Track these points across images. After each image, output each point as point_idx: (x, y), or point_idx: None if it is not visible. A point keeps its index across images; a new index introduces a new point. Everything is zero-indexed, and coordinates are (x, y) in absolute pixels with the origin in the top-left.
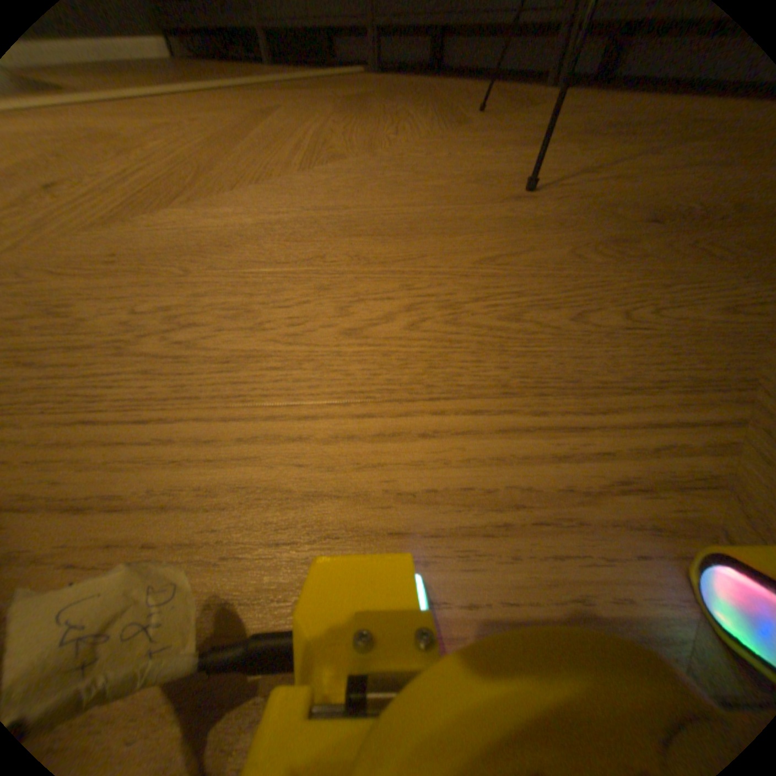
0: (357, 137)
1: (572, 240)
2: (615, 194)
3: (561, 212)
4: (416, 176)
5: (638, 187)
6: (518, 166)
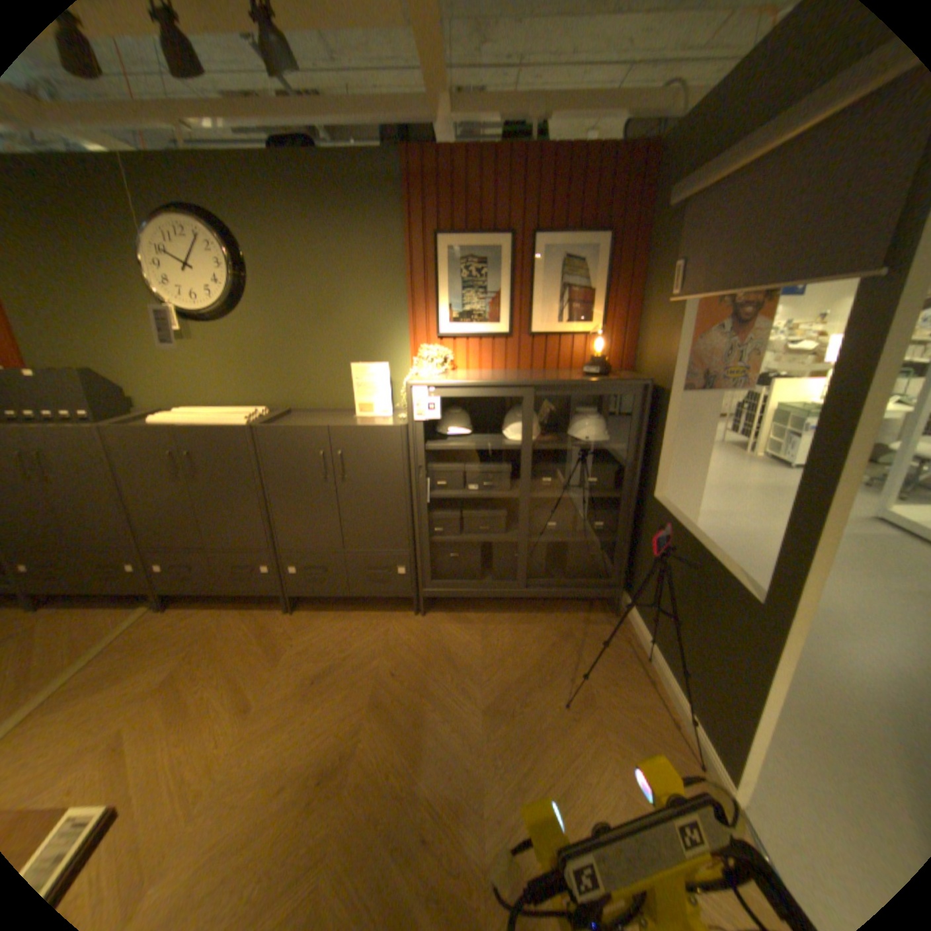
0: (196, 761)
1: (295, 810)
2: (308, 765)
3: (292, 792)
4: (238, 791)
5: (315, 753)
6: (276, 756)
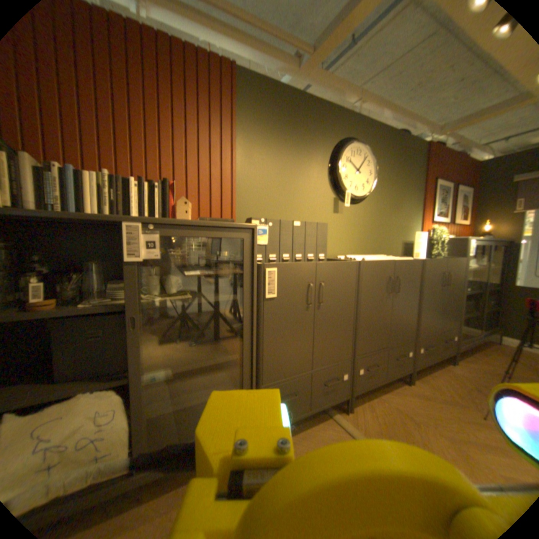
0: None
1: None
2: None
3: None
4: None
5: None
6: None
